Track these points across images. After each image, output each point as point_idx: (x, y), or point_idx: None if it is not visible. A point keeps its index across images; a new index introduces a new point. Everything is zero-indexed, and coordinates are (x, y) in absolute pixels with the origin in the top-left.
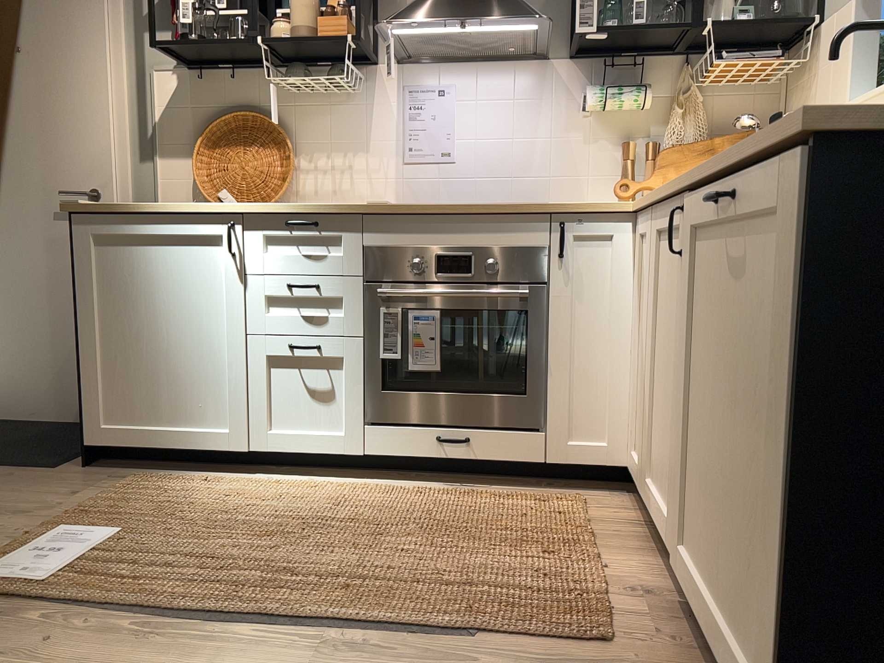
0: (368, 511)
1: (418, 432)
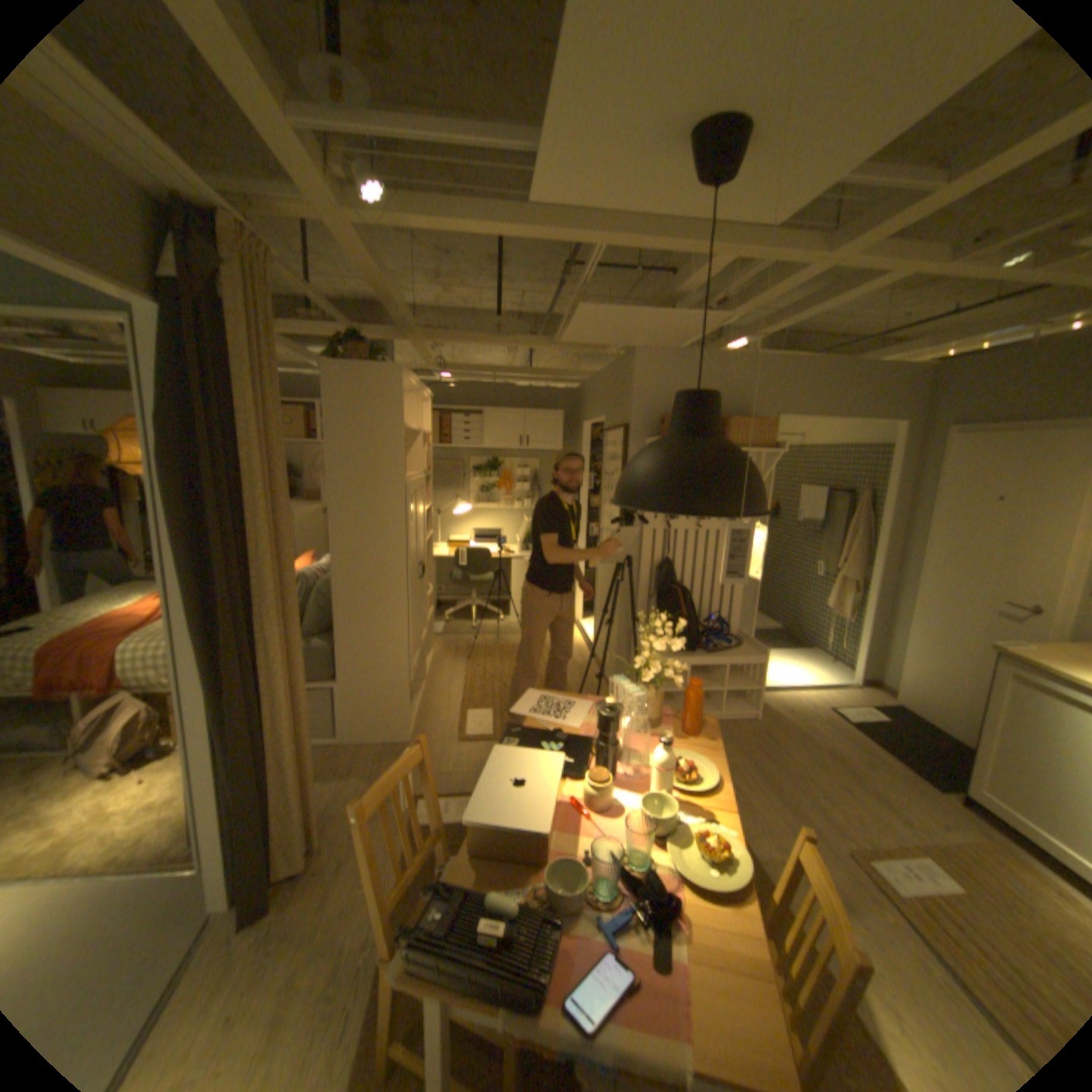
0: None
1: None
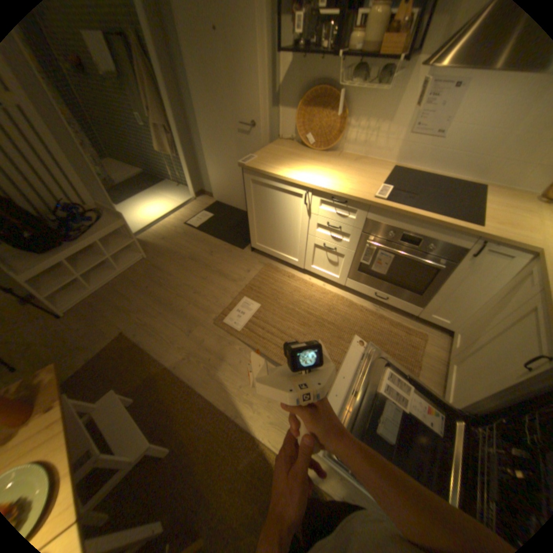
0: (338, 317)
1: (368, 287)
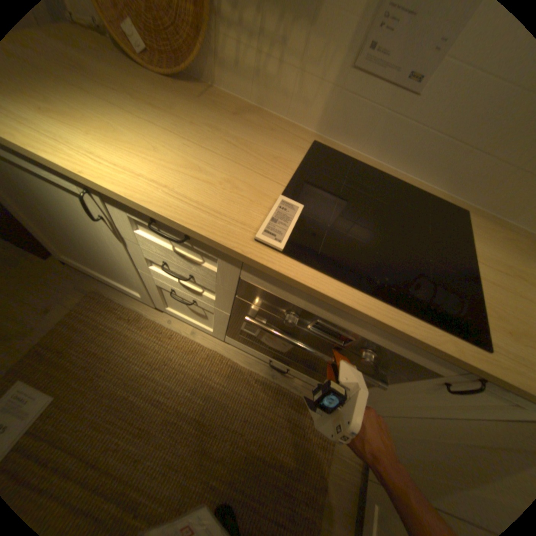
0: (210, 403)
1: (259, 353)
